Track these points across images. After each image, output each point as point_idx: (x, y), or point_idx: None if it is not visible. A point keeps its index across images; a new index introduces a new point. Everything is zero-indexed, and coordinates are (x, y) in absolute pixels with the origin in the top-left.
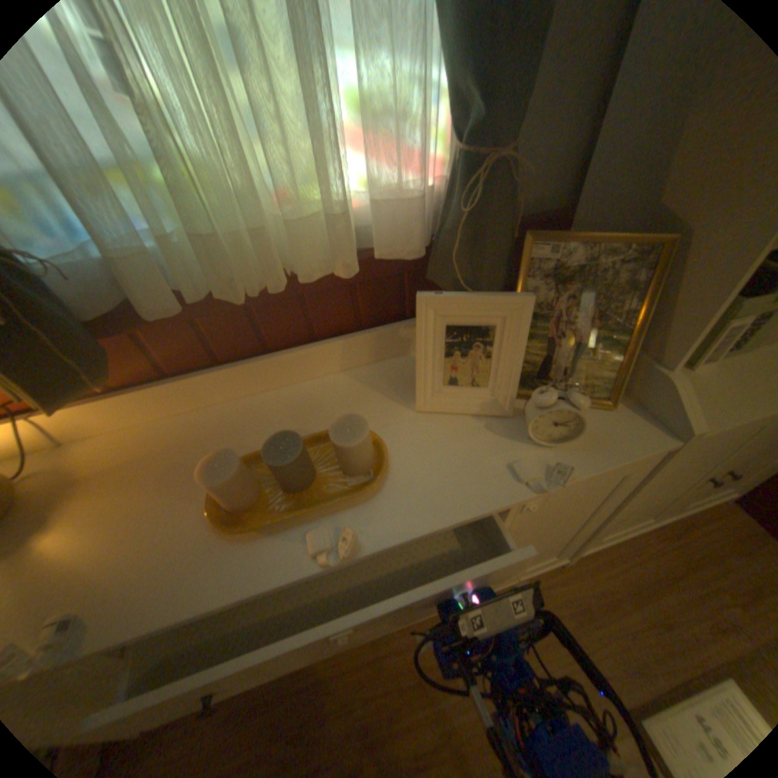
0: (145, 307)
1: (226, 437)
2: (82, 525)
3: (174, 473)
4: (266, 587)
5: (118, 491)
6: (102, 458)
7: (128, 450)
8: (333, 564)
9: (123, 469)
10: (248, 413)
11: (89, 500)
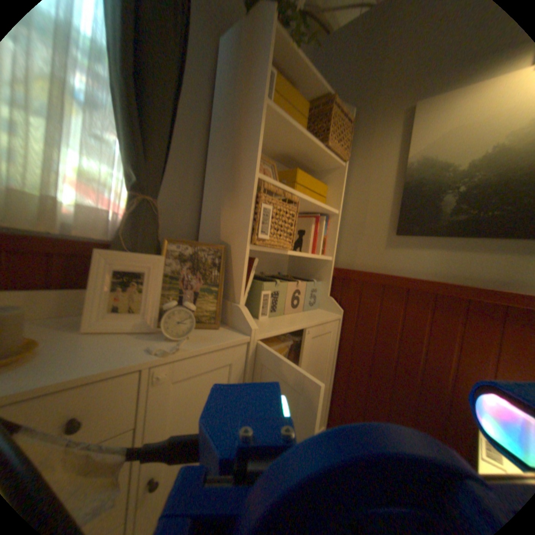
0: None
1: None
2: None
3: None
4: None
5: None
6: None
7: None
8: None
9: None
10: None
11: None
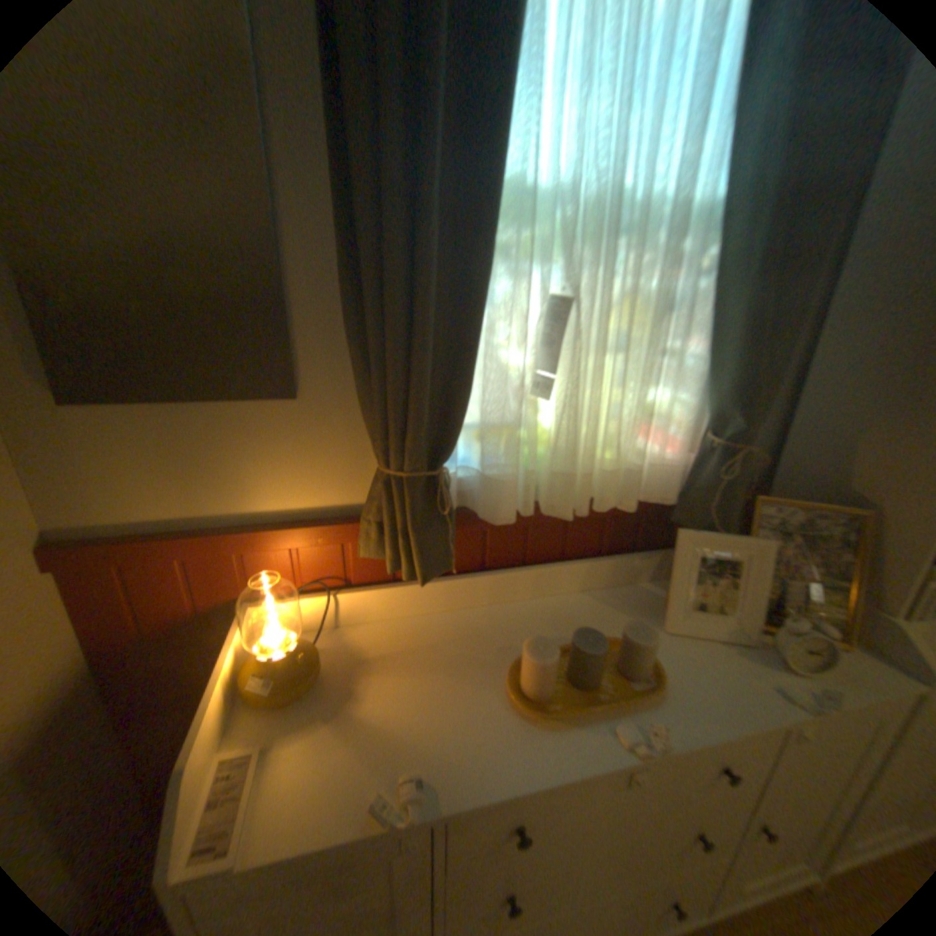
0: (496, 515)
1: (496, 638)
2: (392, 701)
3: (460, 664)
4: (591, 778)
5: (413, 674)
6: (384, 643)
7: (406, 639)
8: (656, 757)
9: (410, 656)
10: (509, 619)
11: (389, 680)
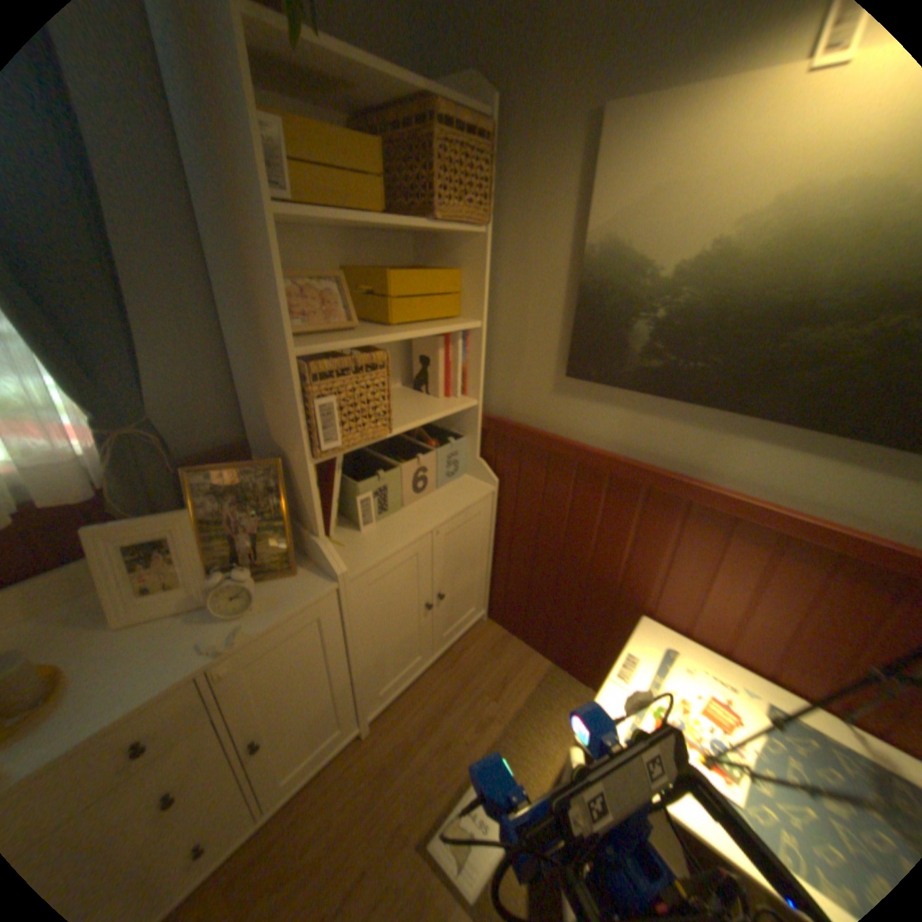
0: None
1: None
2: None
3: None
4: None
5: None
6: None
7: None
8: None
9: None
10: None
11: None
